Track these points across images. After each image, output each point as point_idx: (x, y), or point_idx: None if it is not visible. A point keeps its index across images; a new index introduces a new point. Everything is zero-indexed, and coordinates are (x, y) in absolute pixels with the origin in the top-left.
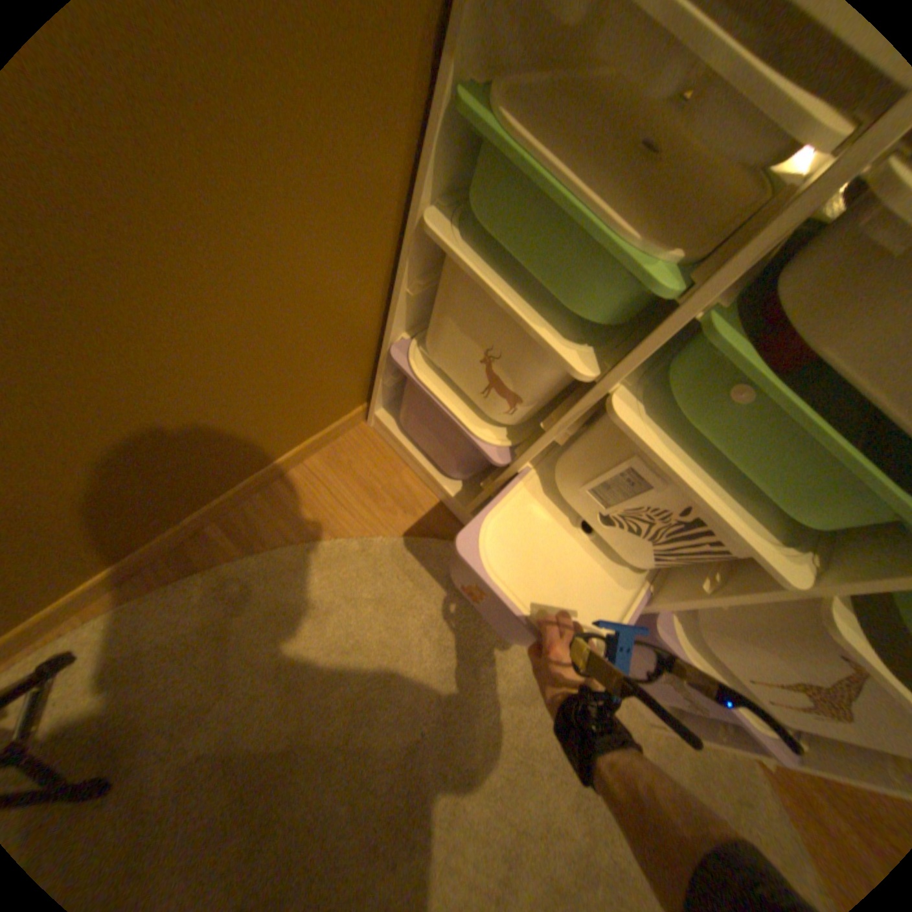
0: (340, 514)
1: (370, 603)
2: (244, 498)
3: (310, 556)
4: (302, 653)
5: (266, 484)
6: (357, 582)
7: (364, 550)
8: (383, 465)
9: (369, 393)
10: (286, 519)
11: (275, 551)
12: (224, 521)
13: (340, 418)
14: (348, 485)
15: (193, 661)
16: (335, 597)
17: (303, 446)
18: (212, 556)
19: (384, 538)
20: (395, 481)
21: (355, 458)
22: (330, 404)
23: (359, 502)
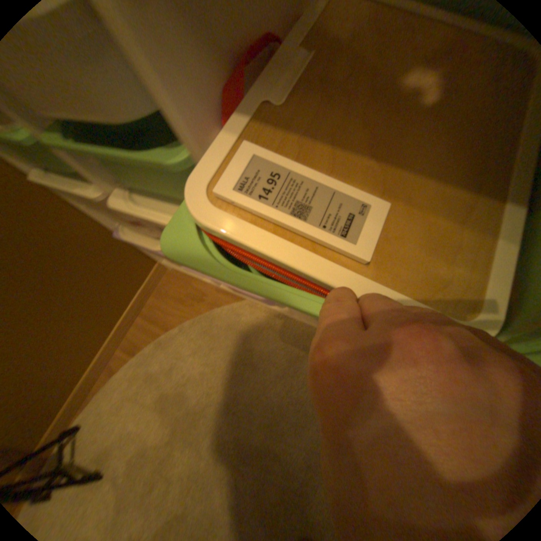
0: (168, 320)
1: (190, 357)
2: (124, 333)
3: (157, 347)
4: (164, 393)
5: (132, 323)
6: (181, 349)
7: (181, 332)
8: (182, 286)
9: (152, 257)
10: (145, 334)
11: (143, 351)
12: (121, 347)
13: (147, 276)
14: (168, 304)
15: (121, 414)
16: (173, 361)
17: (136, 298)
18: (120, 365)
19: (189, 321)
20: (189, 291)
21: (168, 290)
22: (128, 274)
23: (175, 310)
